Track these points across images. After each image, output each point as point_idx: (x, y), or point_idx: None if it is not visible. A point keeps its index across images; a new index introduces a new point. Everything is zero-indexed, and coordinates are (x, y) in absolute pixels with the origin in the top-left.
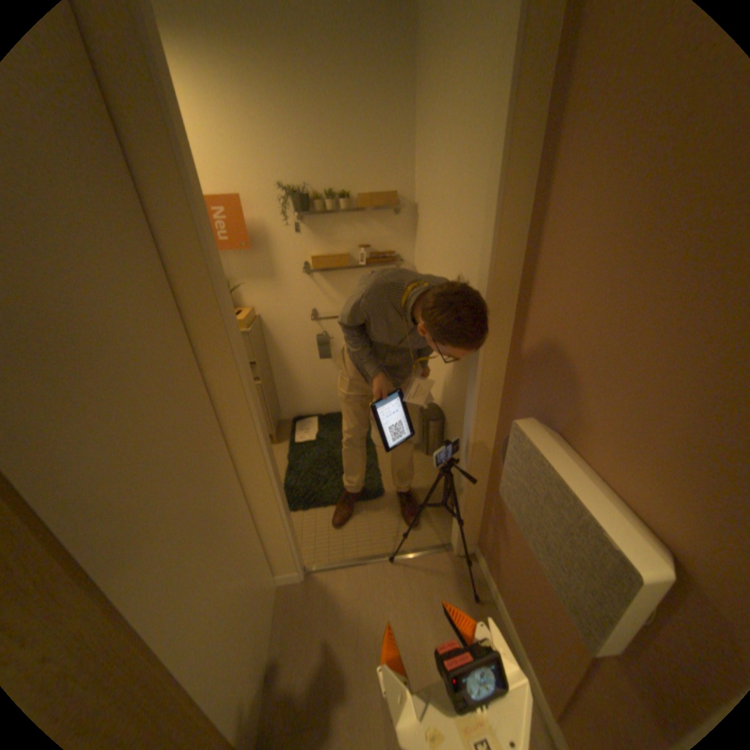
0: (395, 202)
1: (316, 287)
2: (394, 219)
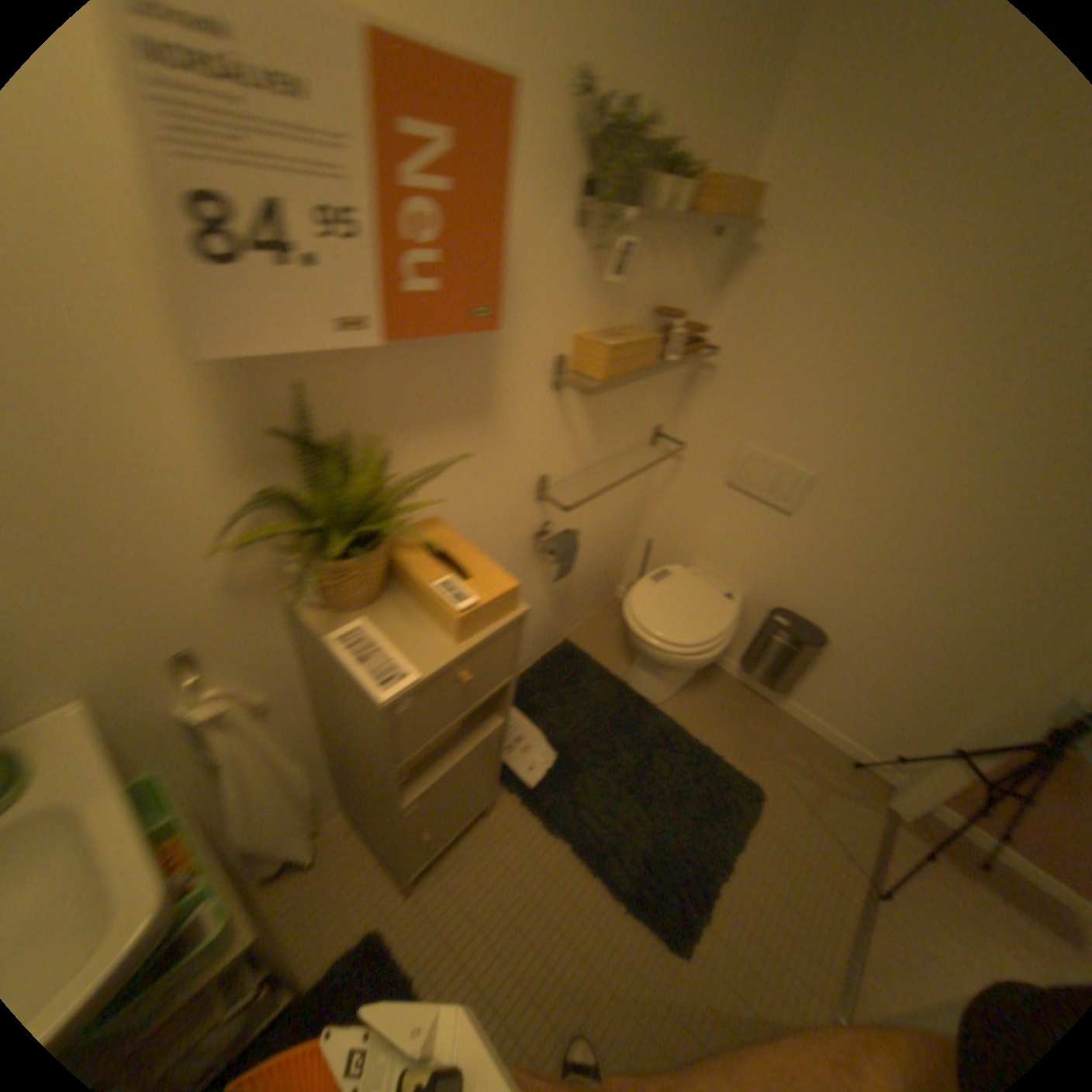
0: (759, 209)
1: (563, 419)
2: (712, 246)
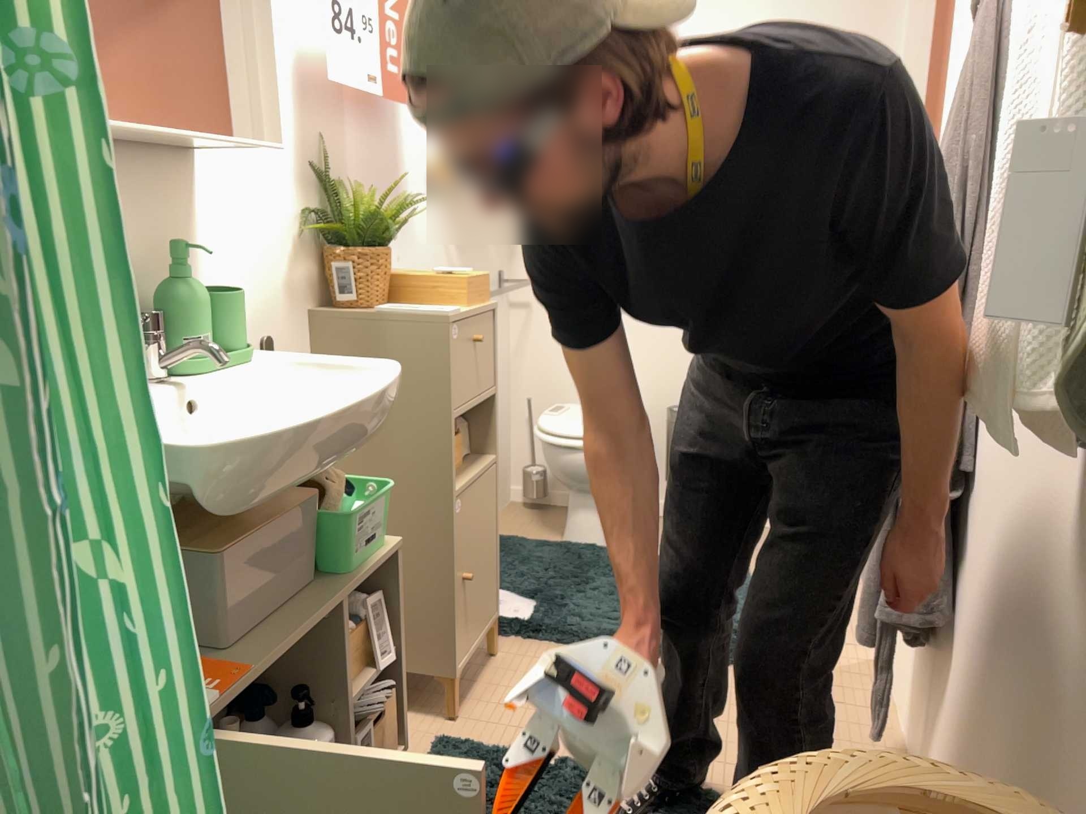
0: None
1: (441, 233)
2: None
